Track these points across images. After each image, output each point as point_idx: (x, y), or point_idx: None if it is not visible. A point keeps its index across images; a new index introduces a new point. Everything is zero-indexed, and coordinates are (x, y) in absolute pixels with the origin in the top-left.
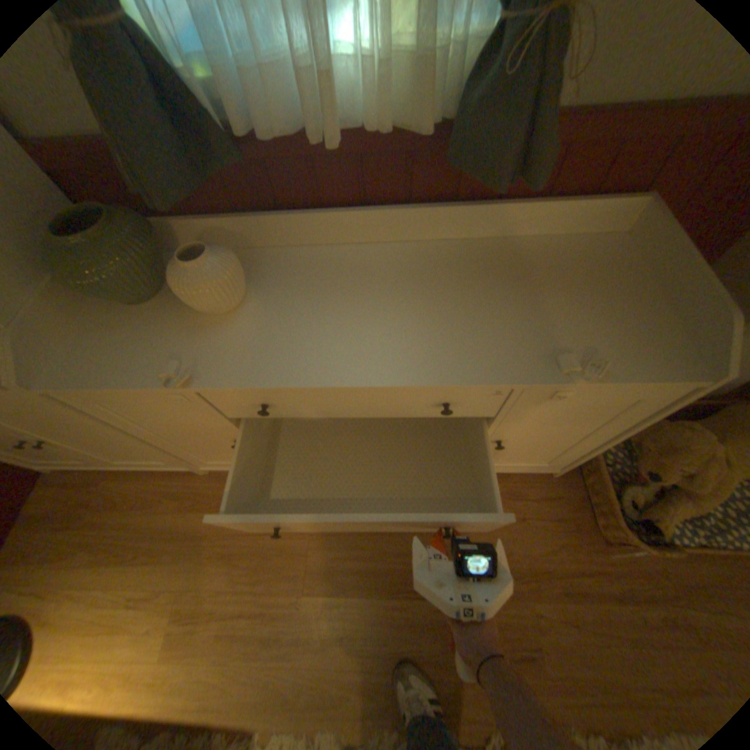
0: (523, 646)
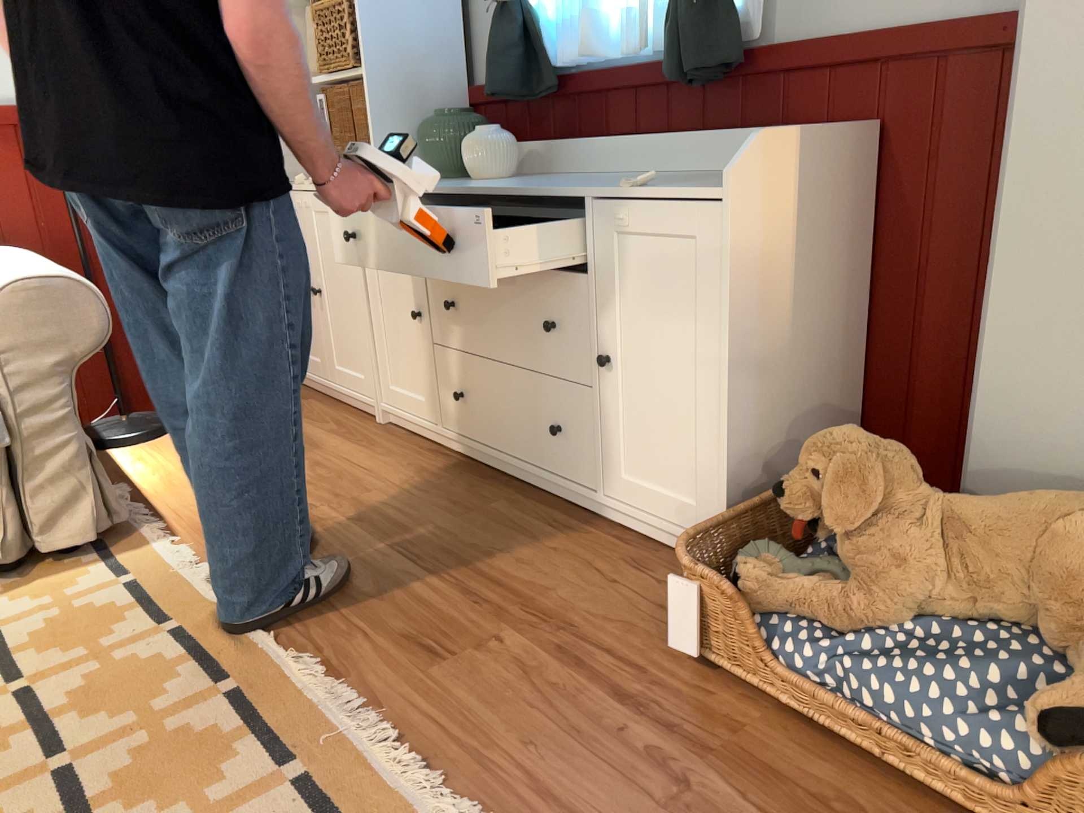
0: (439, 642)
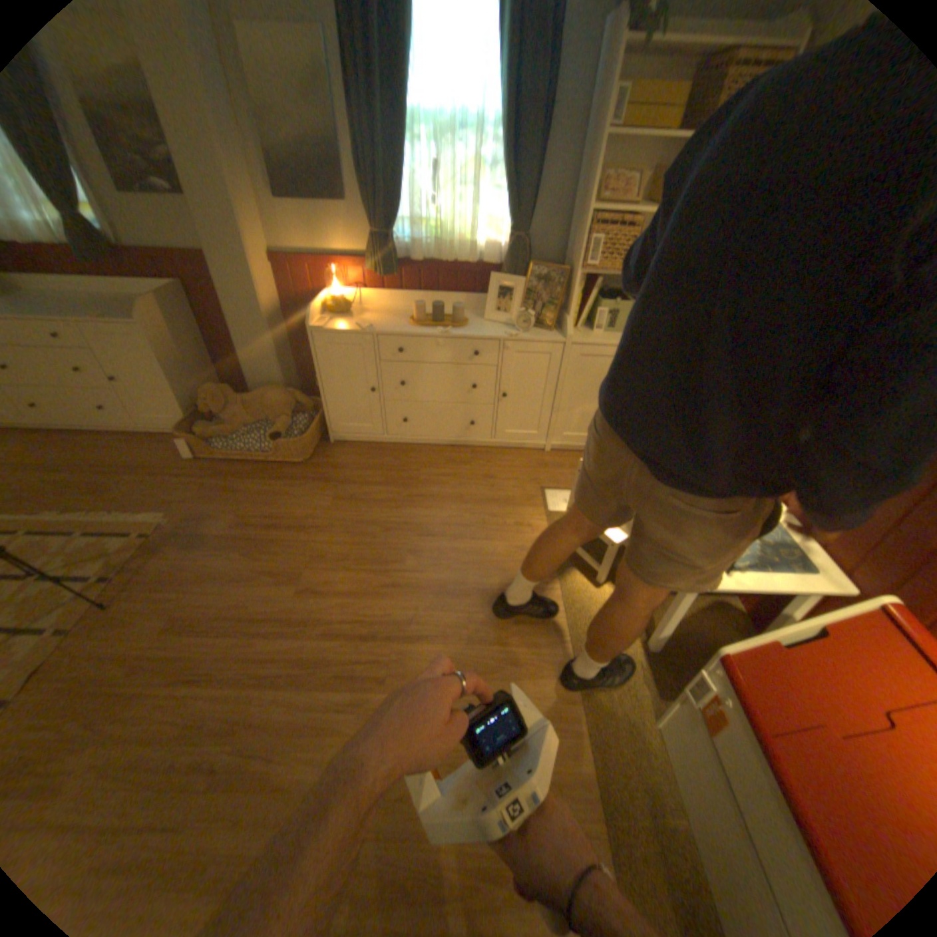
0: (99, 490)
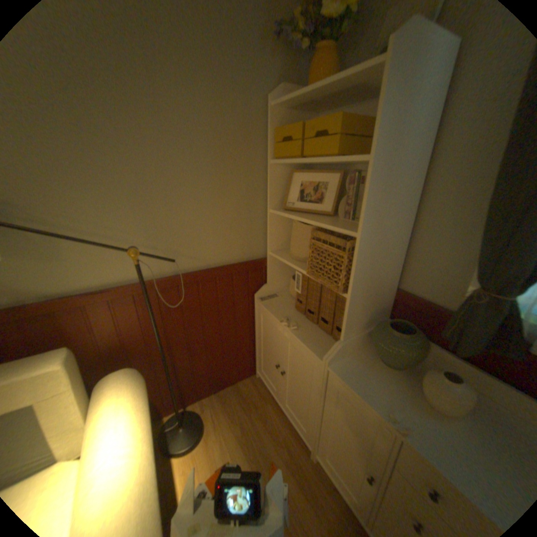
0: None
